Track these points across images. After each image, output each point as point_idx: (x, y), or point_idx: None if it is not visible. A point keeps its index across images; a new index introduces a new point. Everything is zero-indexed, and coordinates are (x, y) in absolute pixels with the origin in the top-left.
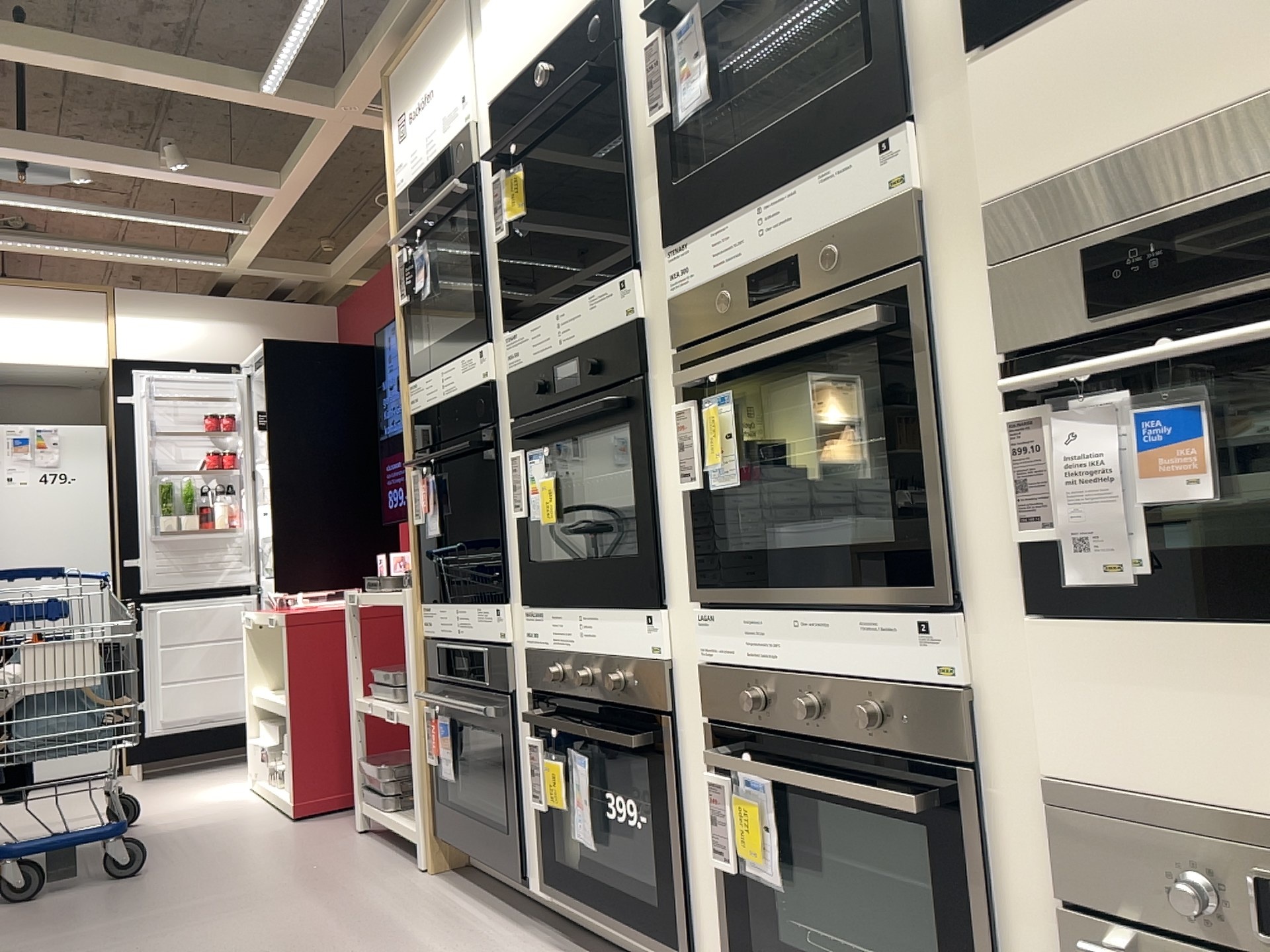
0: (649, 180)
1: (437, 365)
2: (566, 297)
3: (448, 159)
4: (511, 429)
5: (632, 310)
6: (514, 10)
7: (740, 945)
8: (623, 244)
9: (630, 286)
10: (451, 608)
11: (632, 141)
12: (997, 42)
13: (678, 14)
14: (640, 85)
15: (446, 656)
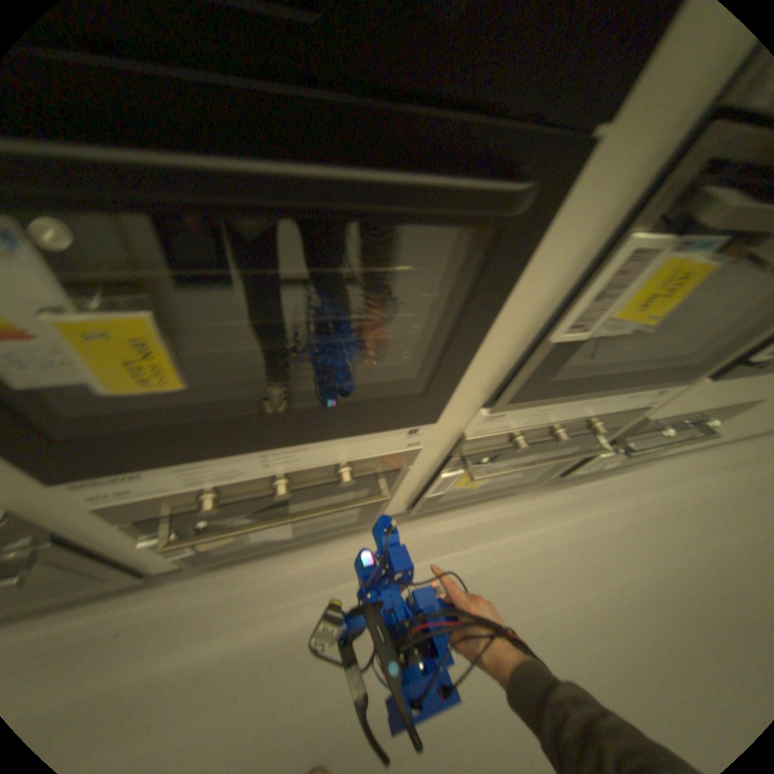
0: None
1: None
2: None
3: None
4: None
5: None
6: None
7: (424, 503)
8: None
9: None
10: None
11: None
12: None
13: None
14: None
15: None
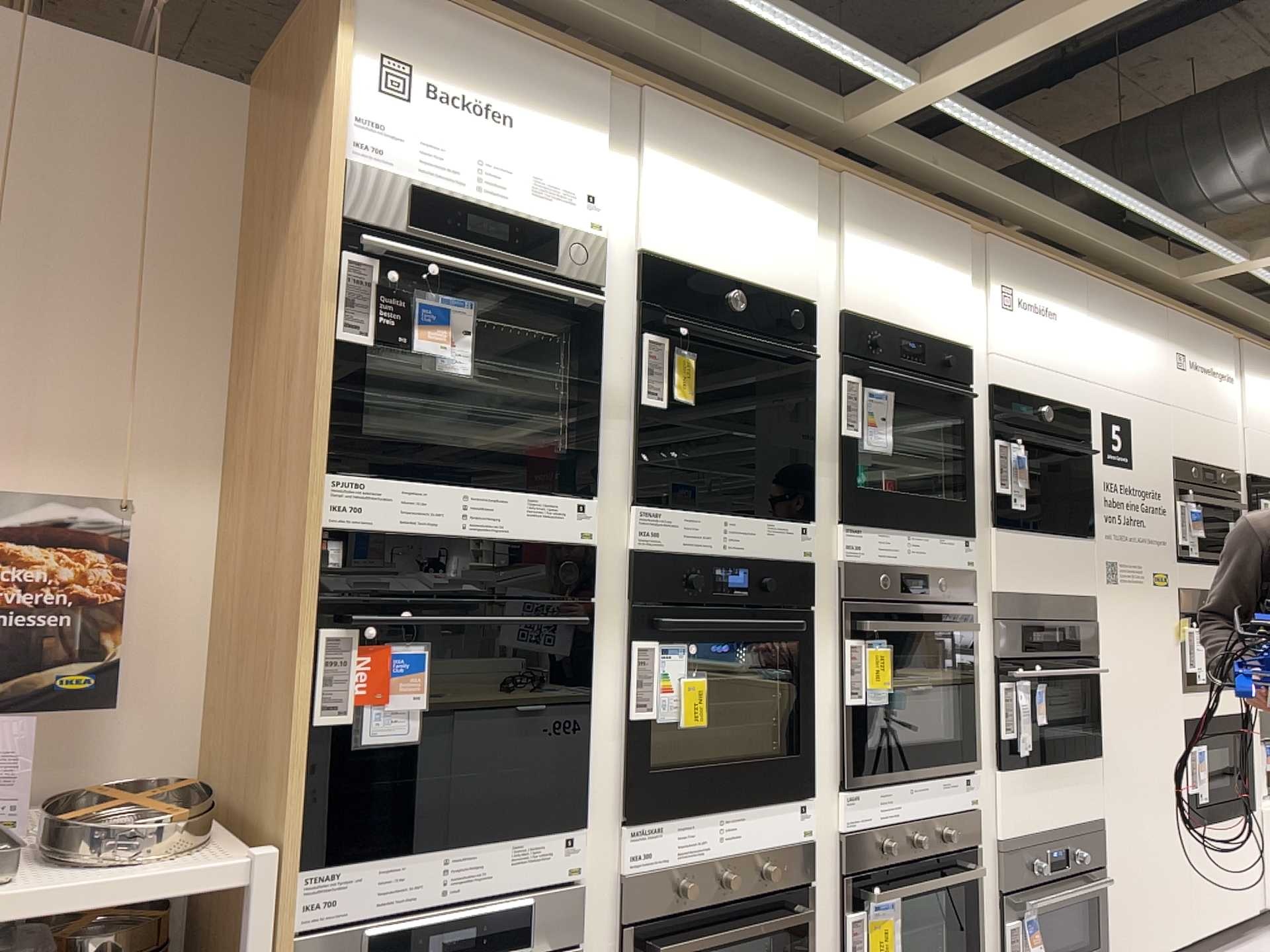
0: (826, 464)
1: (449, 479)
2: (725, 506)
3: (550, 238)
4: (634, 615)
5: (812, 556)
6: (705, 204)
7: None
8: (799, 497)
9: (813, 537)
10: (429, 856)
11: (815, 426)
12: (997, 526)
13: (871, 380)
14: (826, 392)
15: (394, 942)
